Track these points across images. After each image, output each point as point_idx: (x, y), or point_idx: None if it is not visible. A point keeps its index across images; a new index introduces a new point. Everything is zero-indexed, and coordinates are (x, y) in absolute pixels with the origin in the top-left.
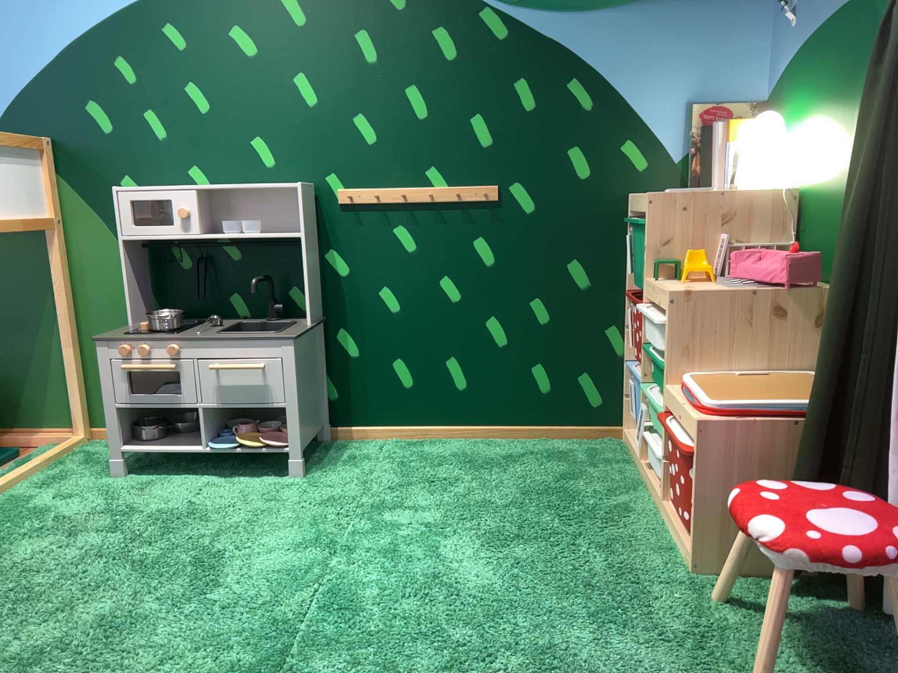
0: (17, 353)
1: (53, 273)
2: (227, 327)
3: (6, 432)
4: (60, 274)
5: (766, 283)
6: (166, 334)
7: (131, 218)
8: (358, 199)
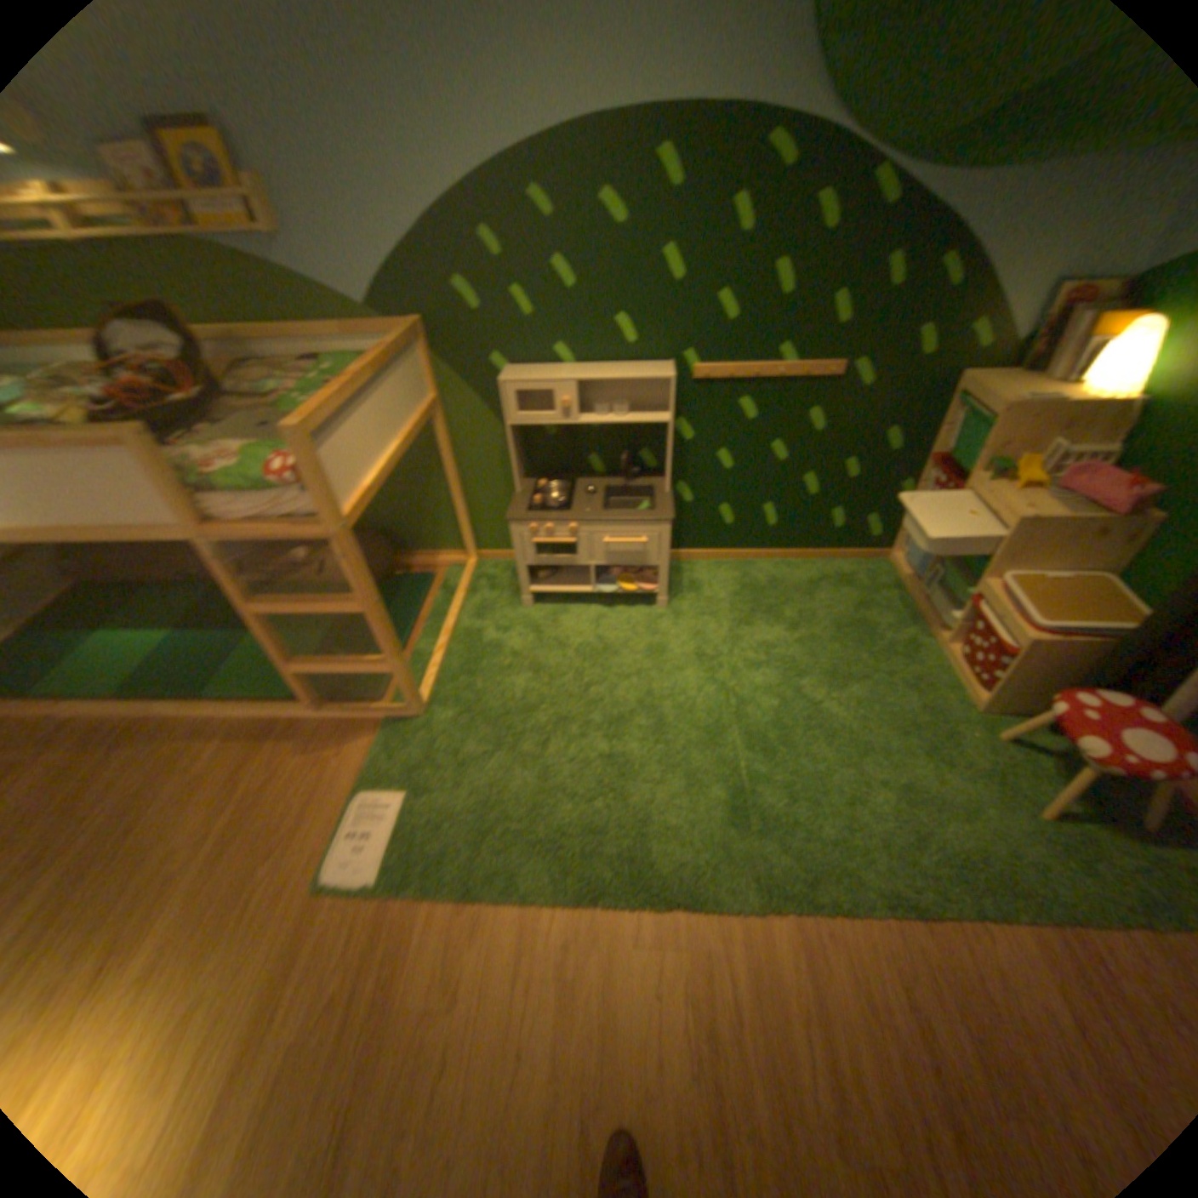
0: (413, 501)
1: (436, 440)
2: (605, 499)
3: (414, 555)
4: (447, 444)
5: (1098, 505)
6: (561, 511)
7: (517, 408)
8: (713, 376)
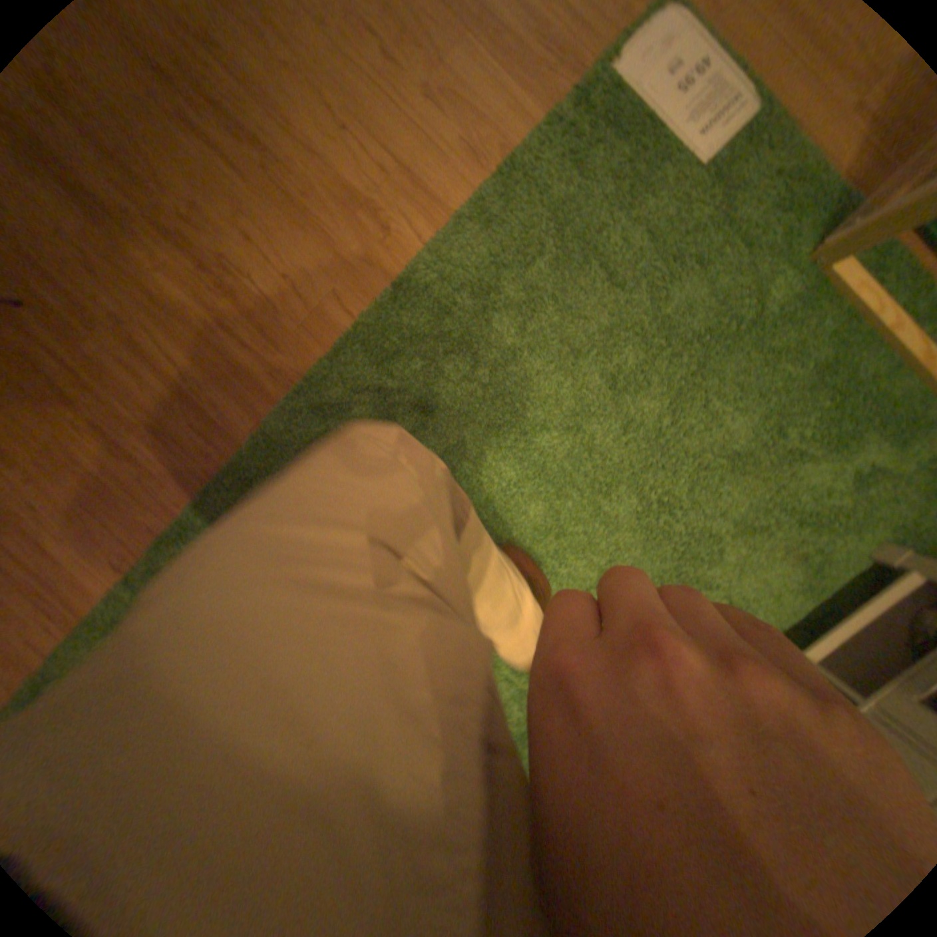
0: None
1: None
2: None
3: None
4: None
5: None
6: None
7: None
8: None
